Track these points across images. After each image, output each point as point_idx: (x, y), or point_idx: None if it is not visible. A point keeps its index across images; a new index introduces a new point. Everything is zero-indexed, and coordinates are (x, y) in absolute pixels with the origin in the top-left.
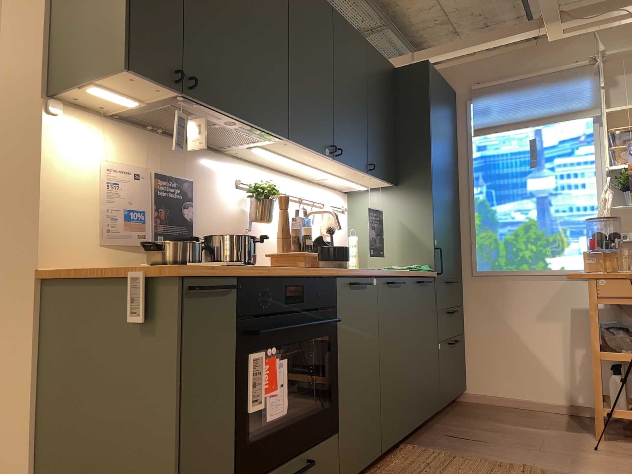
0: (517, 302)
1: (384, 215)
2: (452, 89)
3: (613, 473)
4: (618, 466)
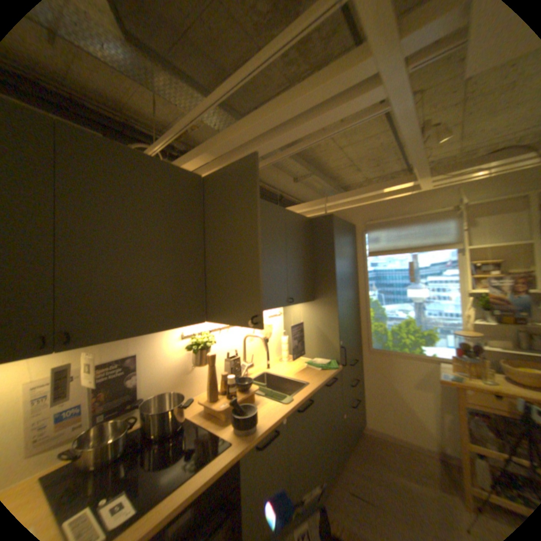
0: (401, 375)
1: (305, 320)
2: (353, 222)
3: None
4: None
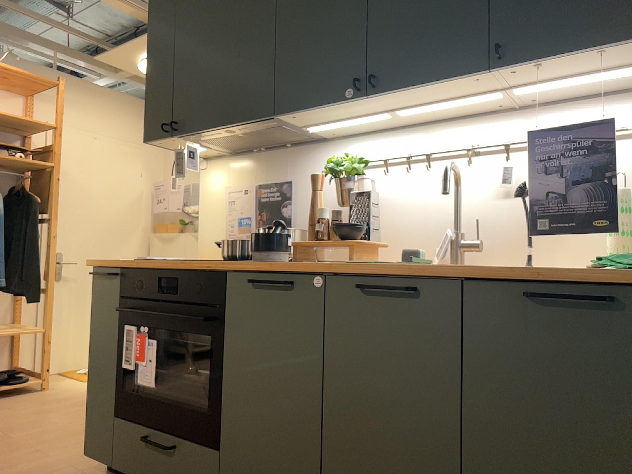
0: None
1: None
2: None
3: None
4: None
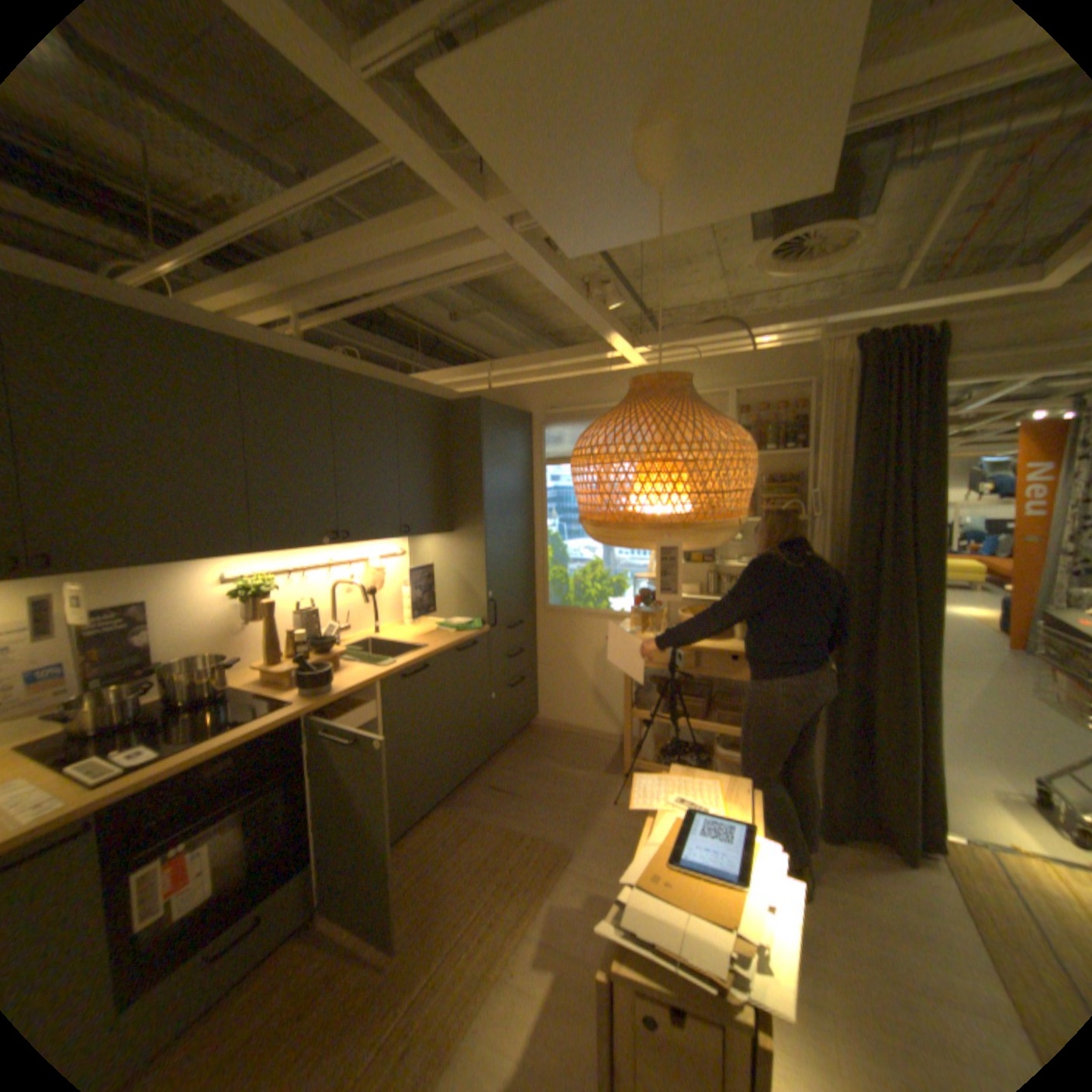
0: (582, 640)
1: (440, 562)
2: (528, 410)
3: (609, 845)
4: (619, 834)
